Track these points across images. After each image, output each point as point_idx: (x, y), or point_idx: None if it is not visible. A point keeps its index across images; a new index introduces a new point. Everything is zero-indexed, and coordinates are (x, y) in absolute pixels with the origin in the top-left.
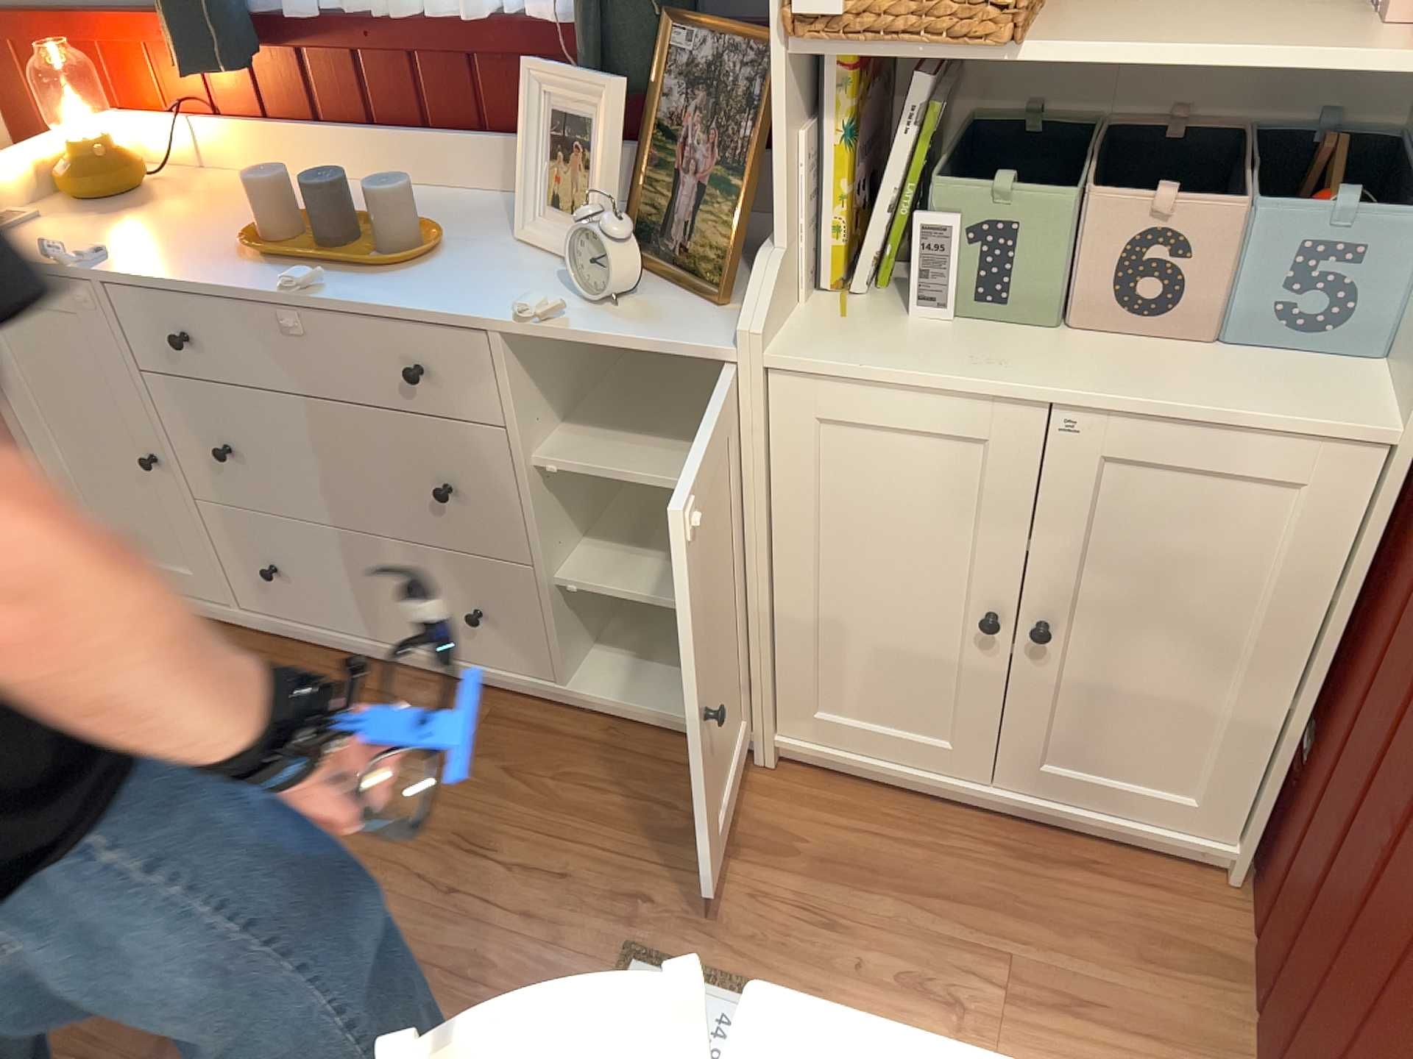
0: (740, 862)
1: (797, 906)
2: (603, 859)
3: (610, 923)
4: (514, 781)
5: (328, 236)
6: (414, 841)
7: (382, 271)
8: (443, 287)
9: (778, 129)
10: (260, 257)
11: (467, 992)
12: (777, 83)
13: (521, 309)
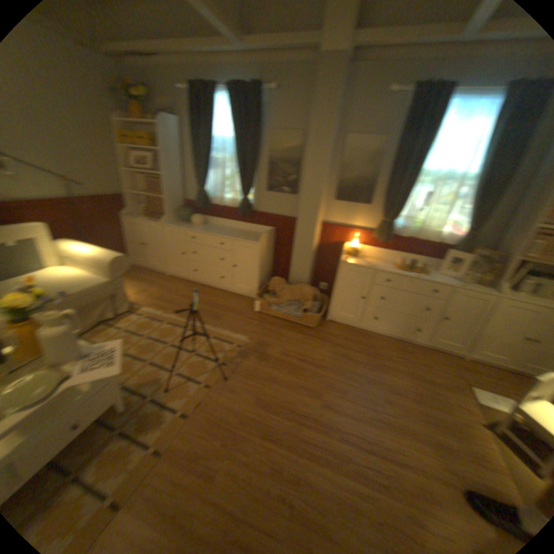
0: (475, 375)
1: (491, 383)
2: (453, 372)
3: (463, 382)
4: (427, 358)
5: (411, 267)
6: (419, 366)
7: (423, 274)
8: (437, 278)
9: (512, 266)
10: (397, 268)
11: (450, 390)
12: (515, 260)
13: (457, 283)
